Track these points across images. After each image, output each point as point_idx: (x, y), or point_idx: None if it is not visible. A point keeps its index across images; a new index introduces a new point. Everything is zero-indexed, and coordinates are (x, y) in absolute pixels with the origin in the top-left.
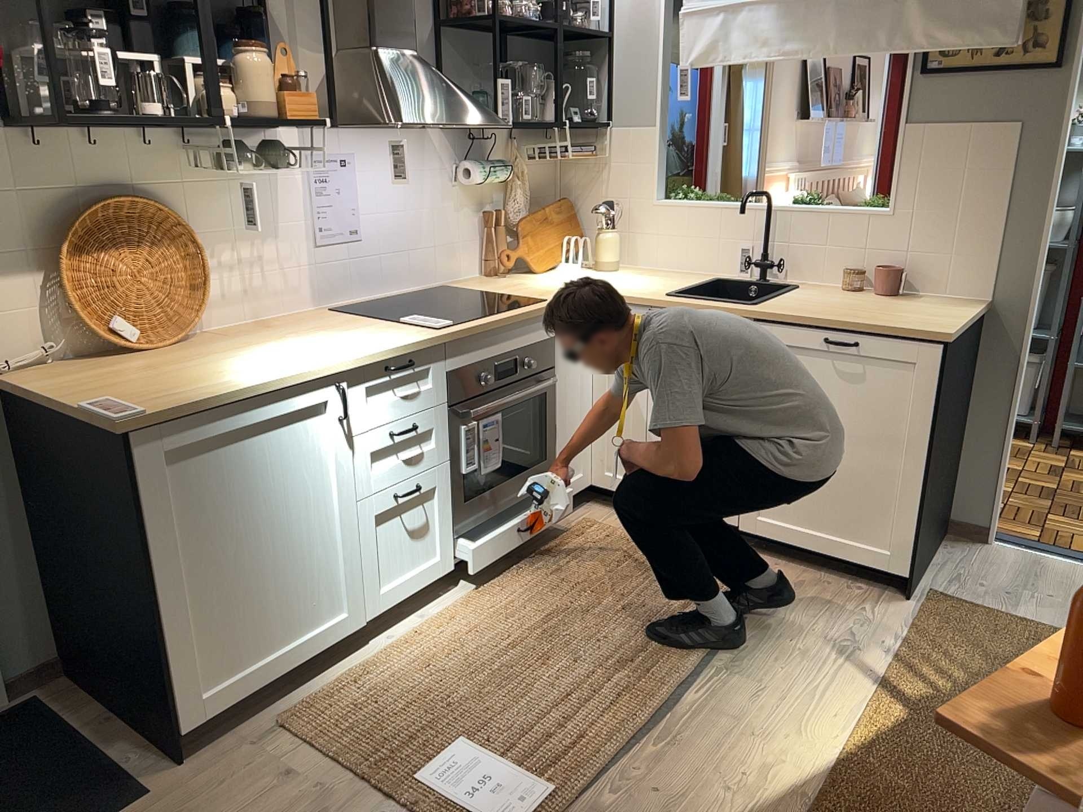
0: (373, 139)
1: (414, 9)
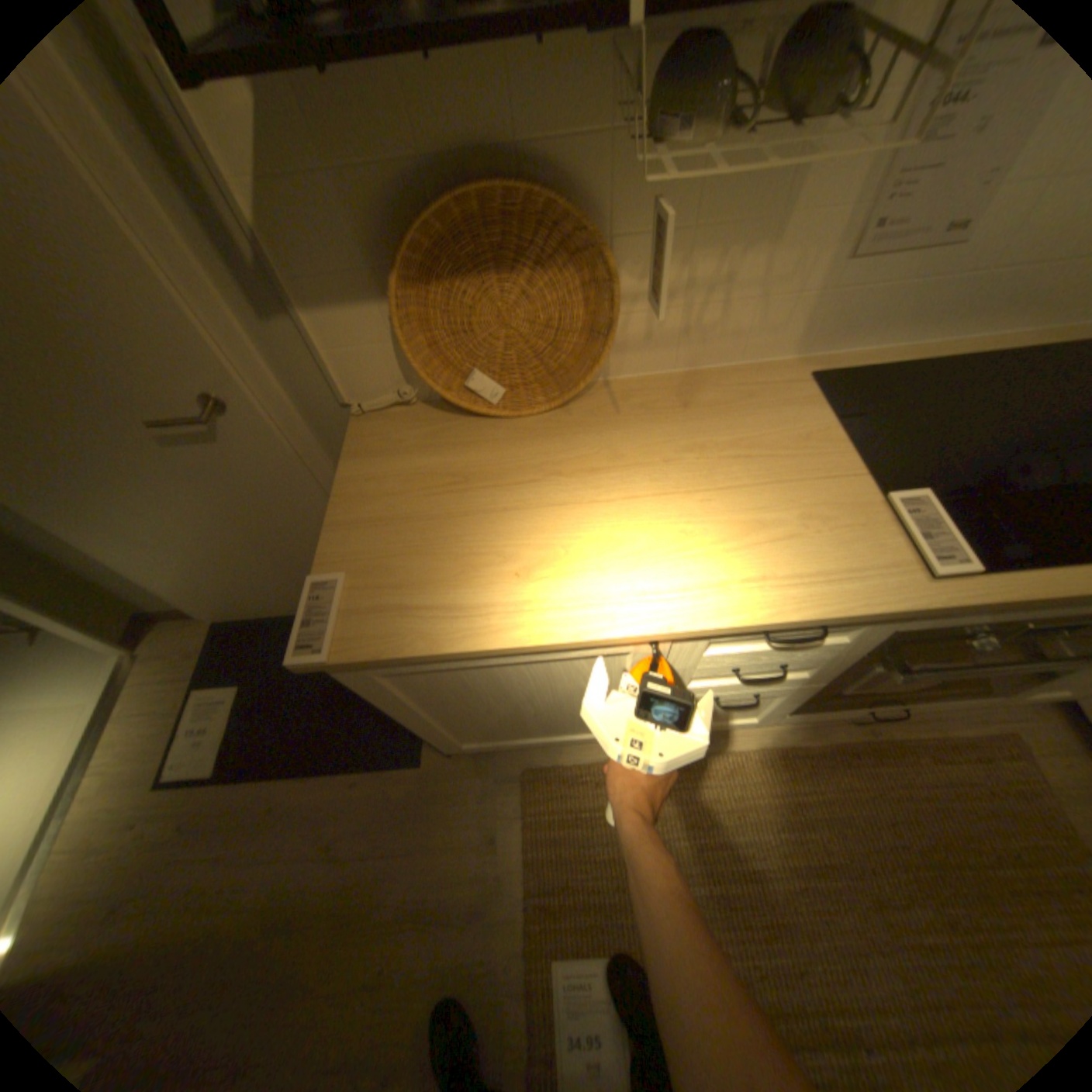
0: None
1: None
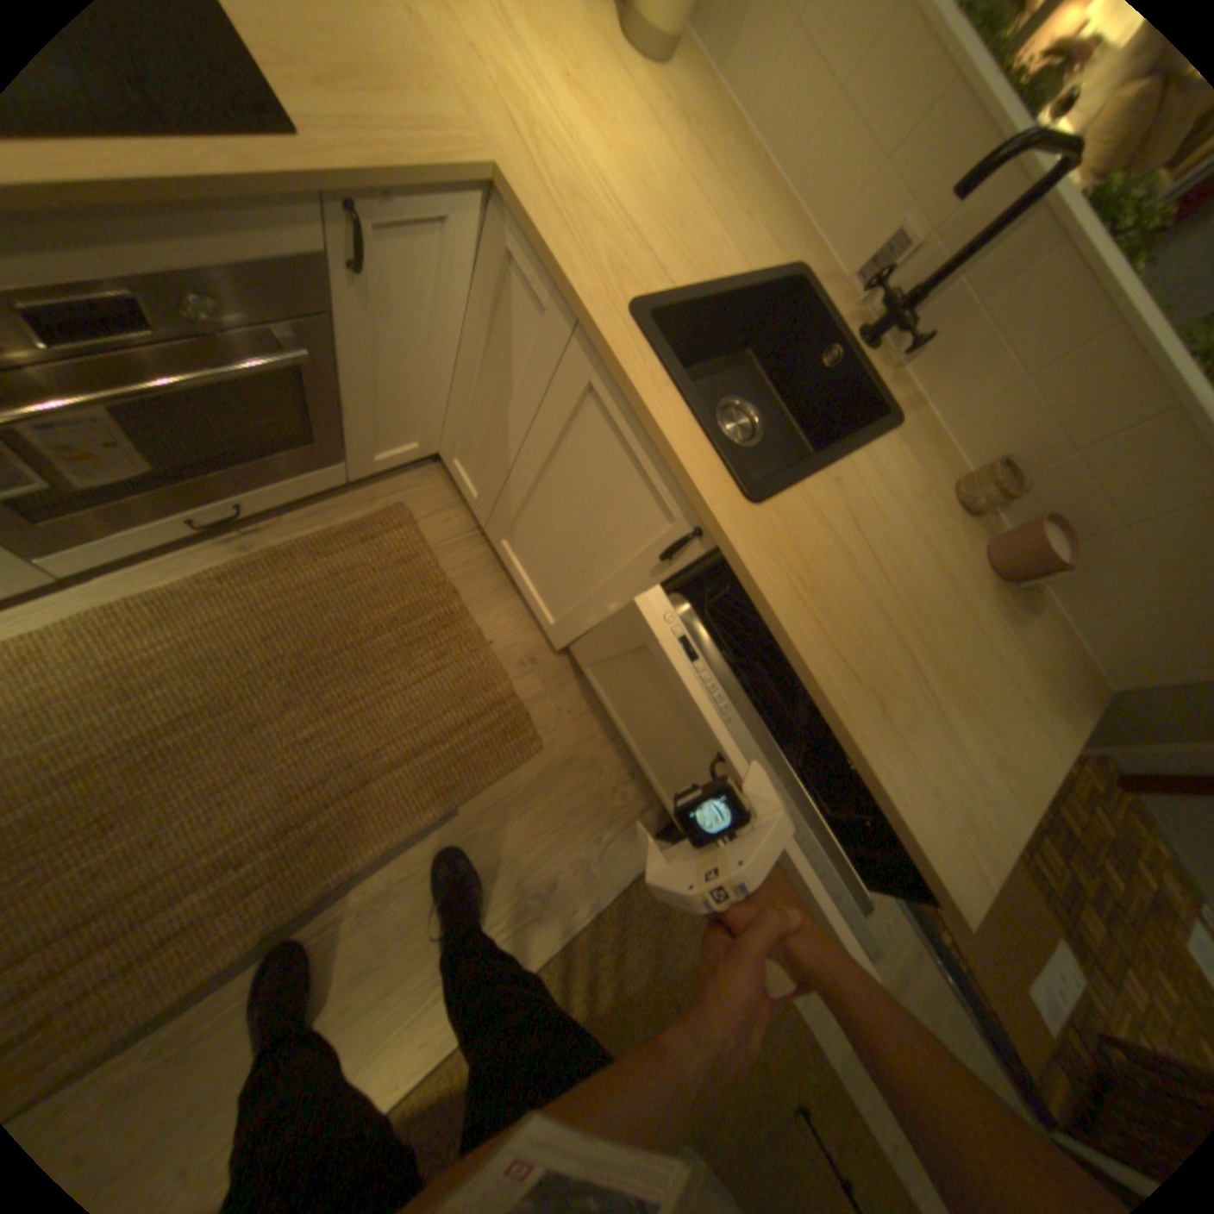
0: None
1: None
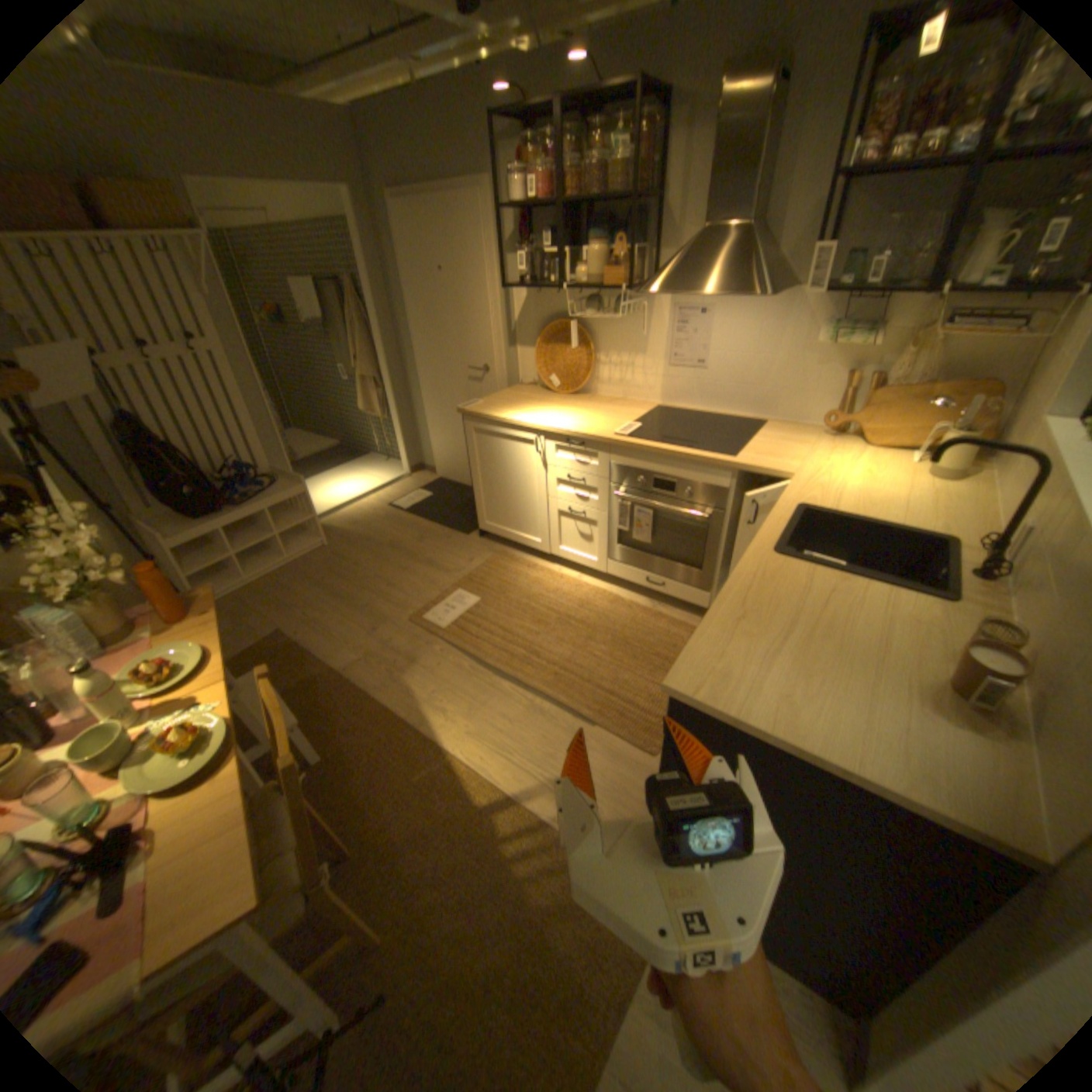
0: (734, 294)
1: (816, 167)
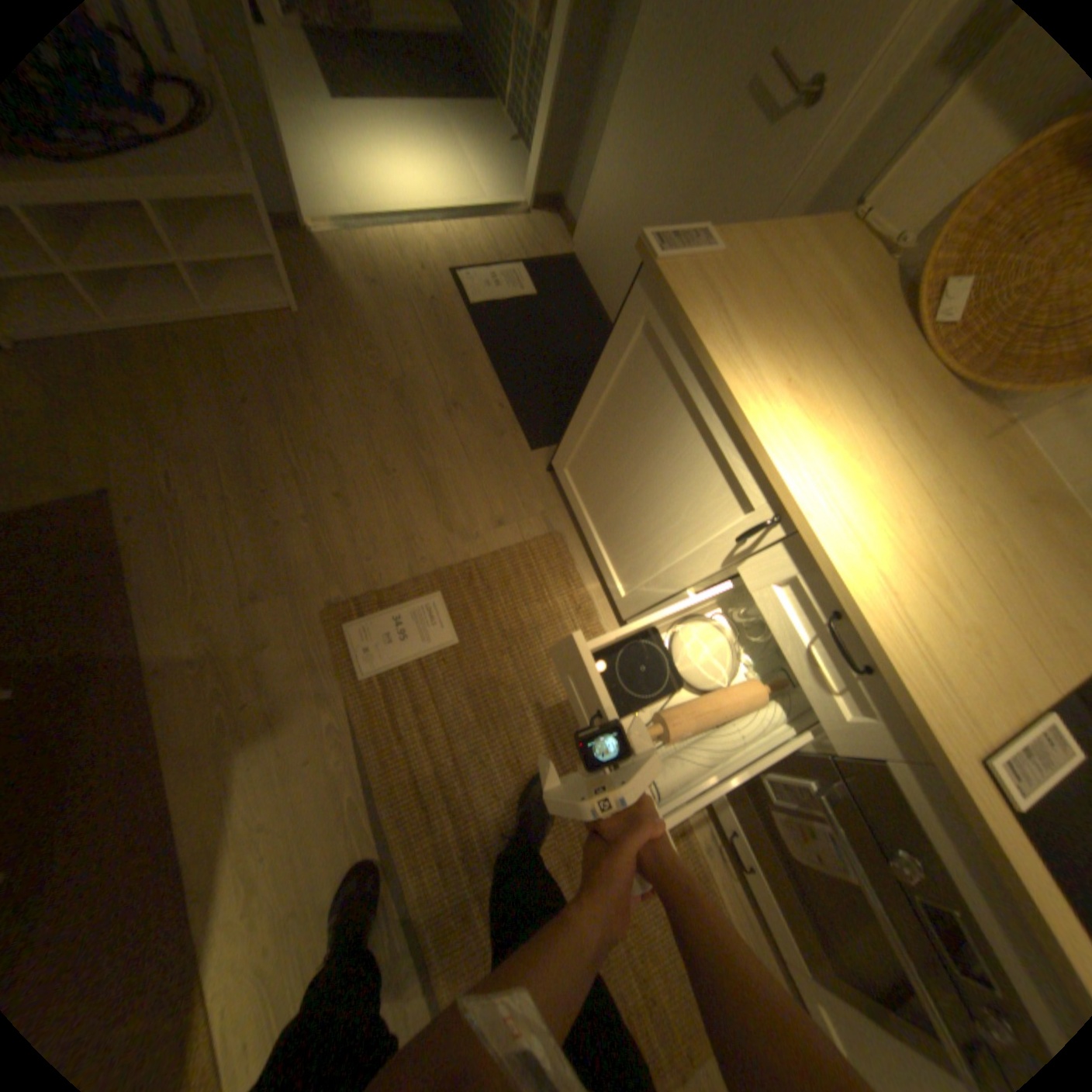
0: None
1: None
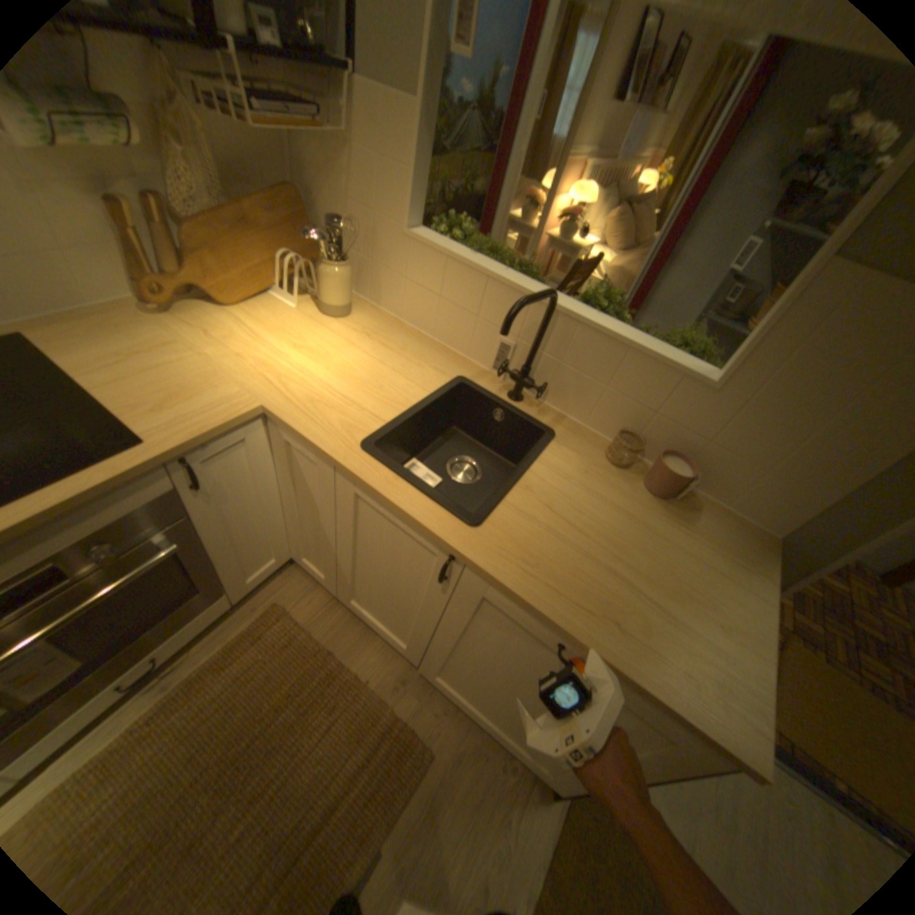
0: None
1: None
